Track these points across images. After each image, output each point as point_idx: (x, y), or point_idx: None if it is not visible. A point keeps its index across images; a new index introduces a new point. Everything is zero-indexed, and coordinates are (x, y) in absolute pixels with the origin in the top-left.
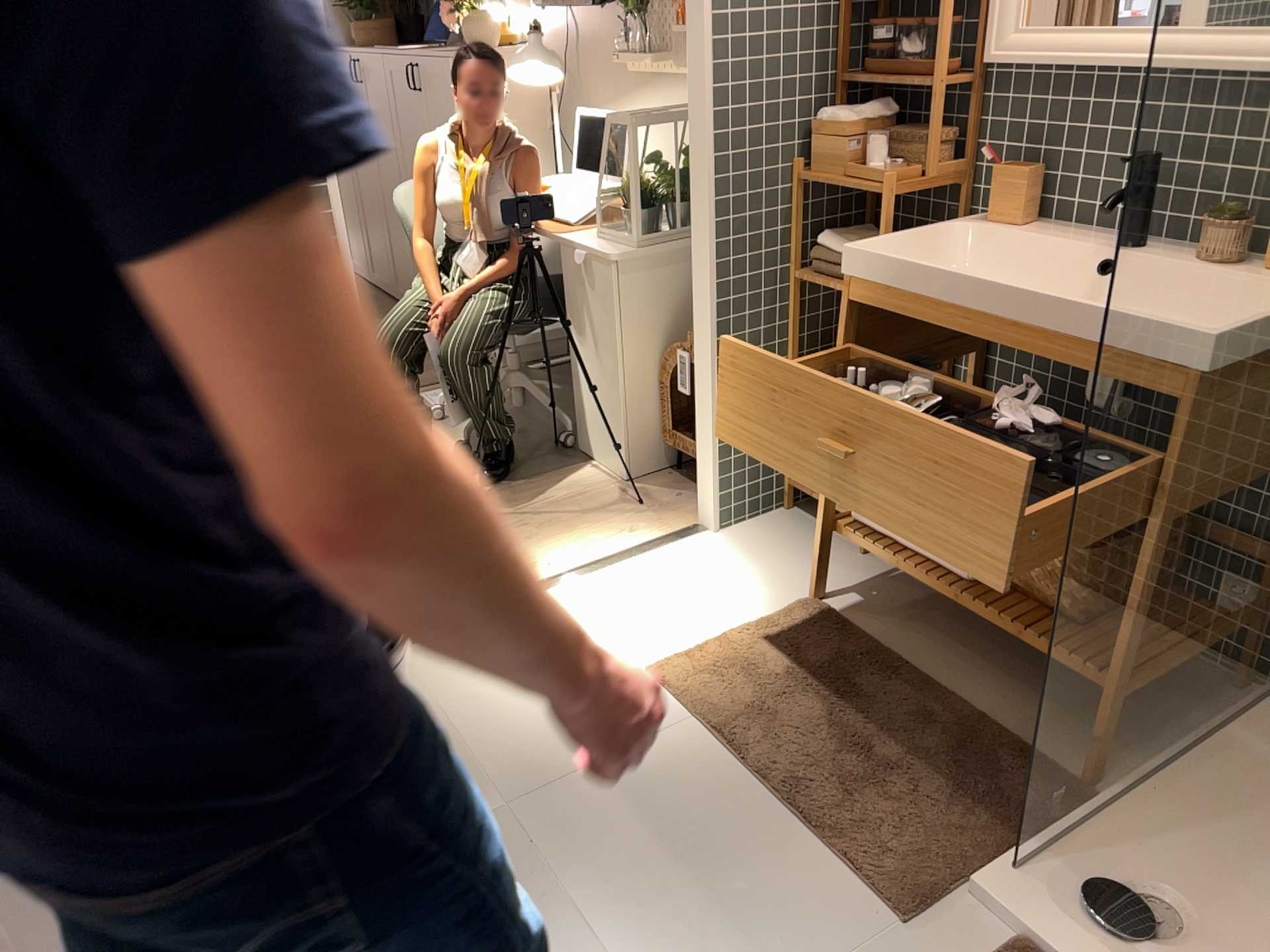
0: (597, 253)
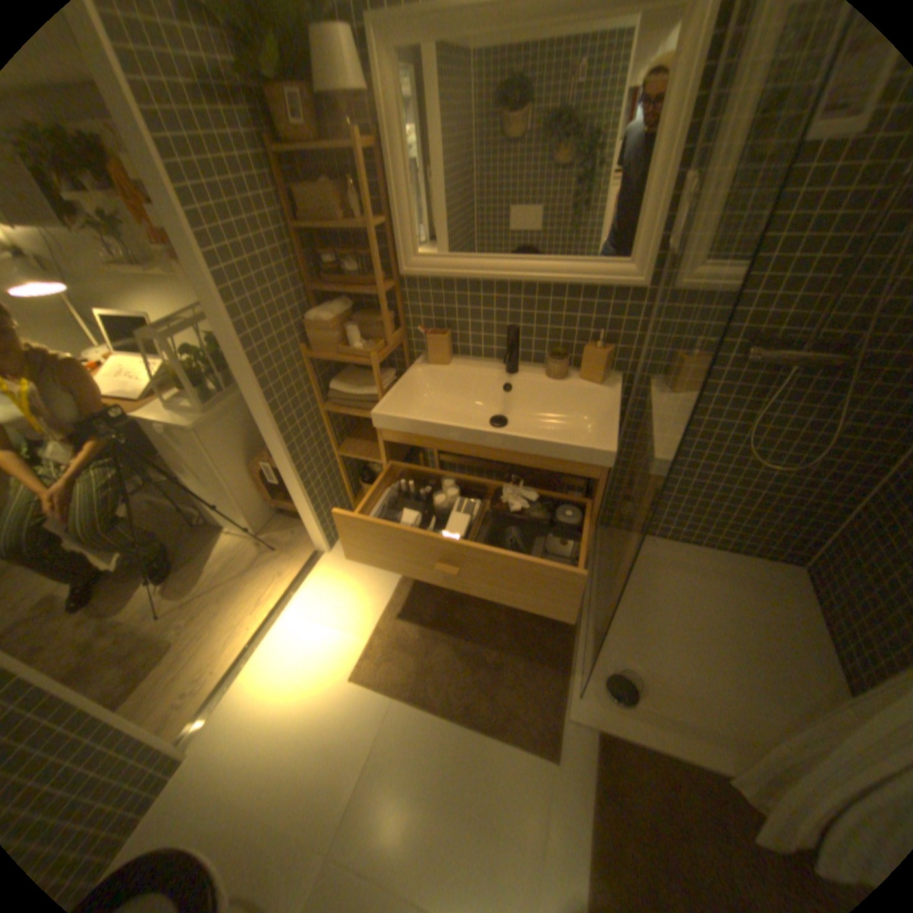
0: (173, 425)
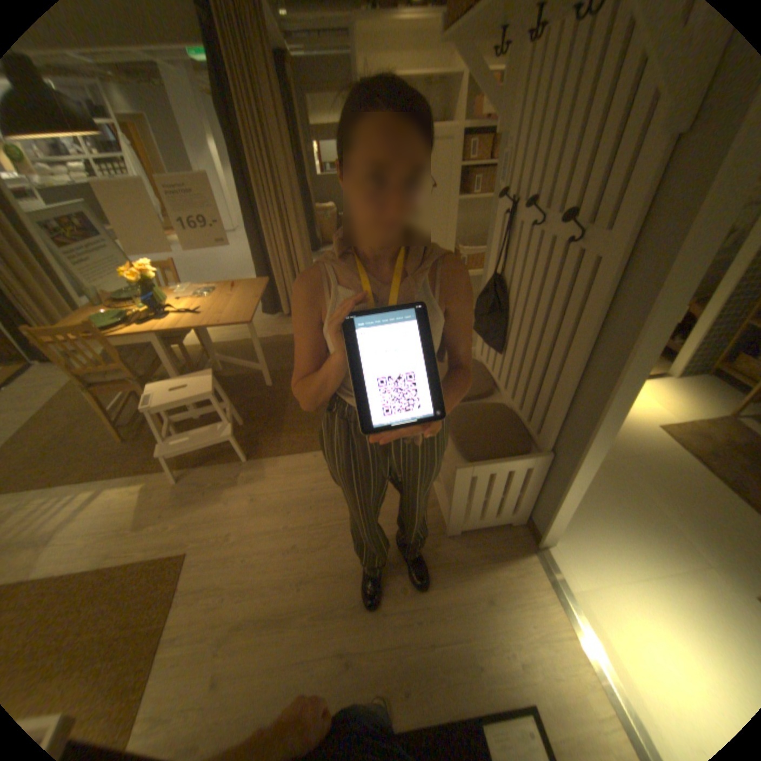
0: None
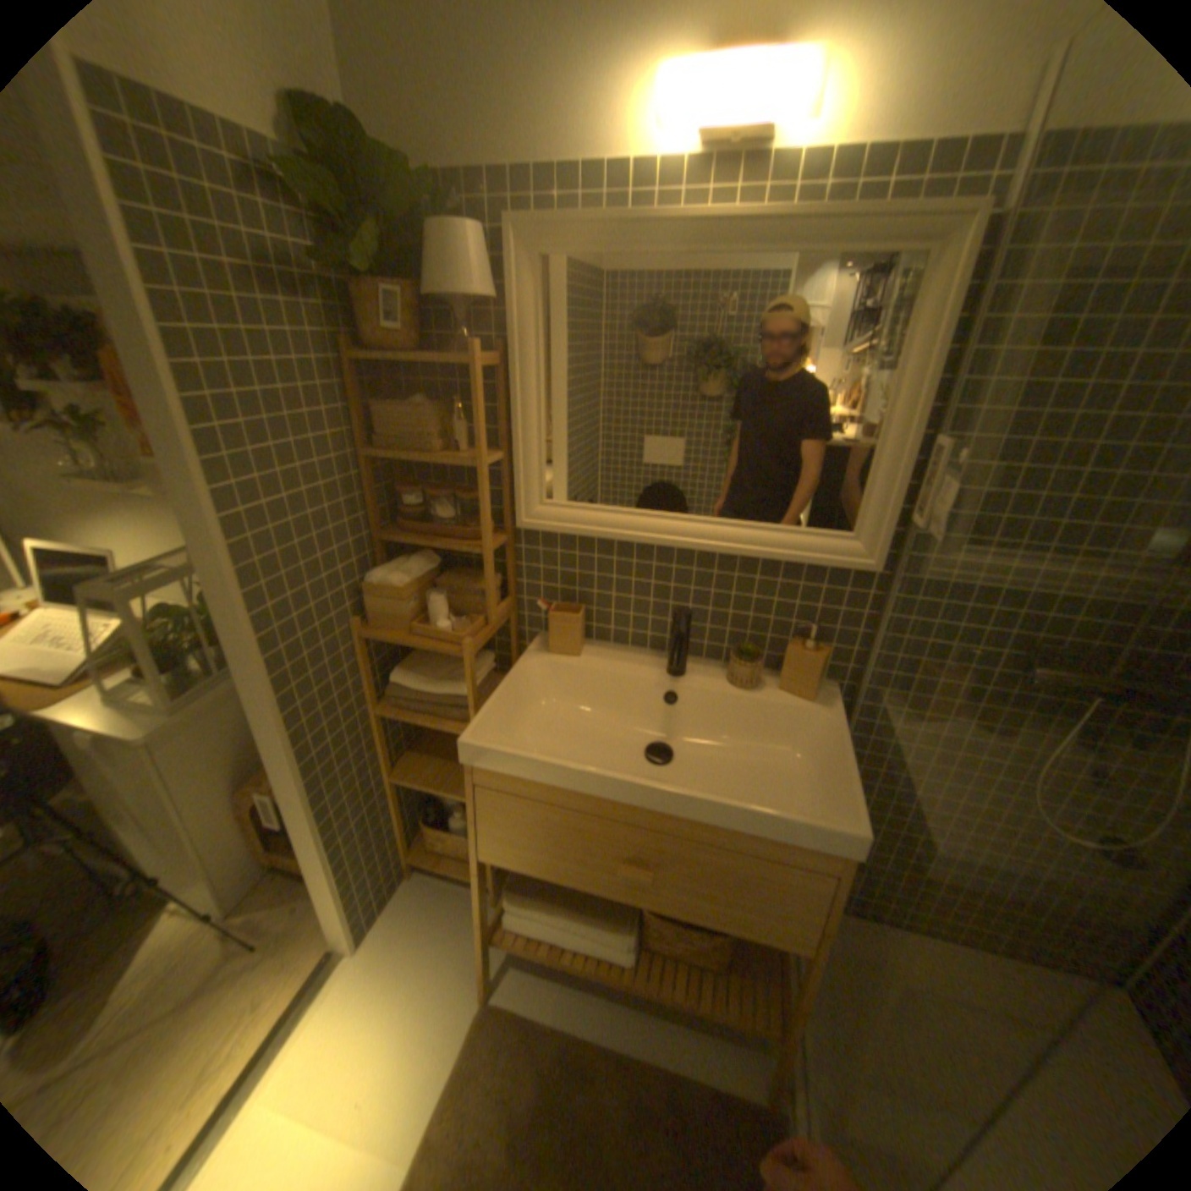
0: (115, 734)
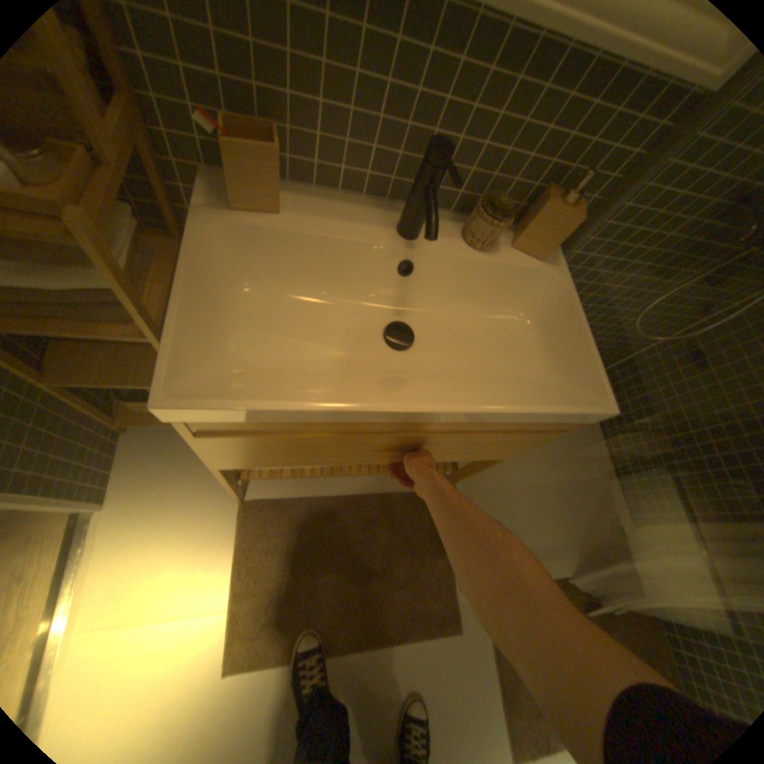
0: None
